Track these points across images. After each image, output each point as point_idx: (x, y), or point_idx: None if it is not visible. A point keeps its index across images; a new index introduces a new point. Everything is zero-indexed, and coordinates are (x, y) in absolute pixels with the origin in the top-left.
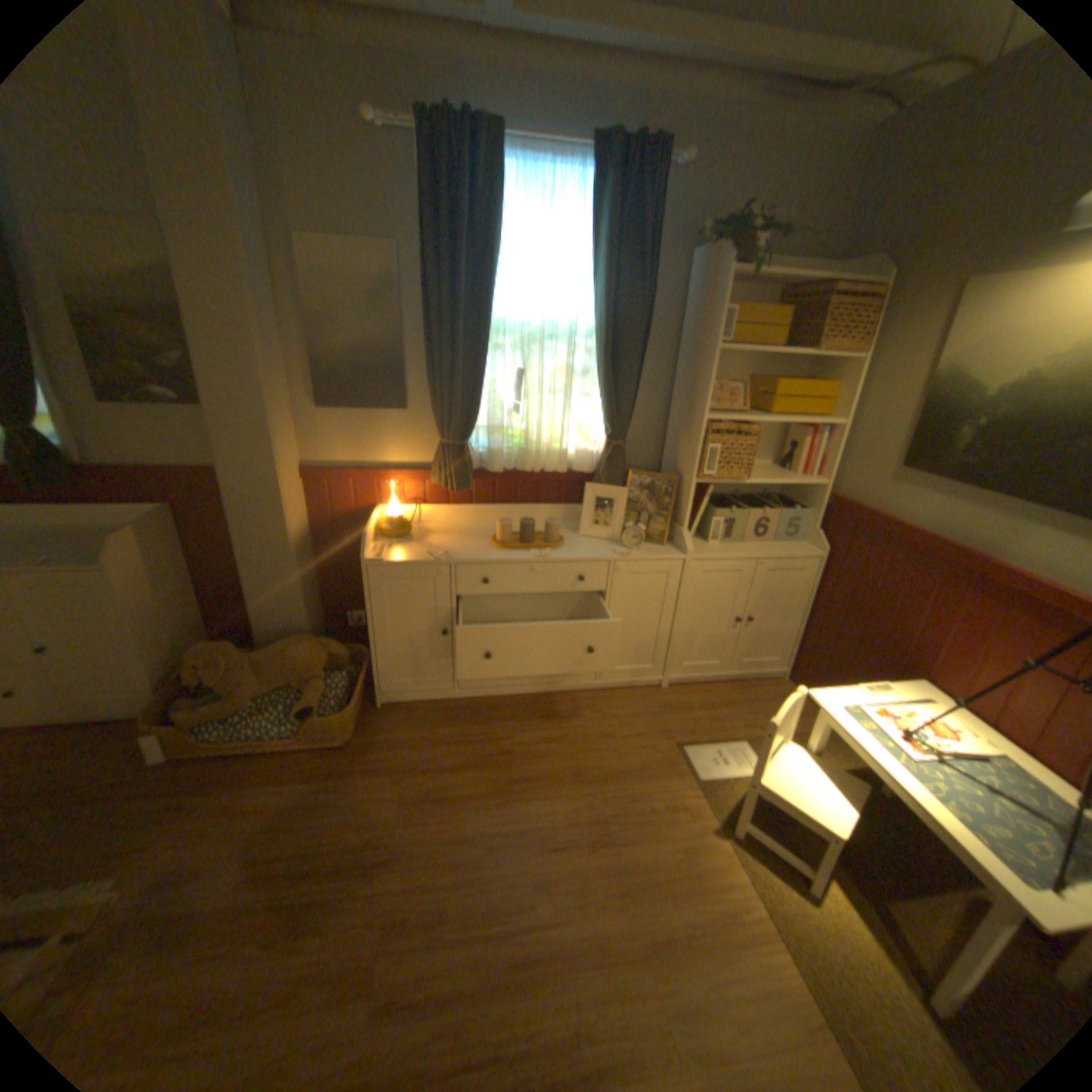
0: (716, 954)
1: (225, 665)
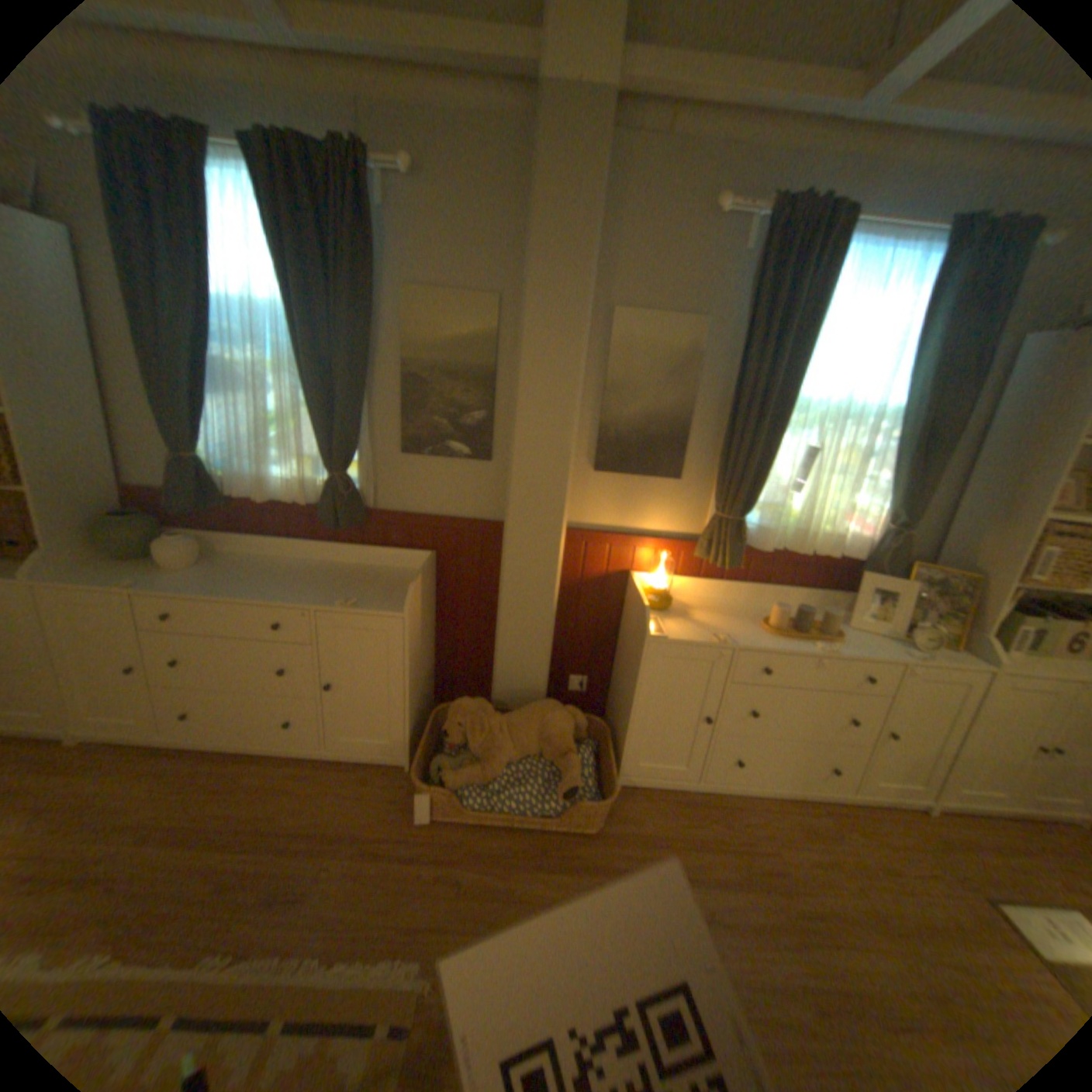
0: None
1: (487, 725)
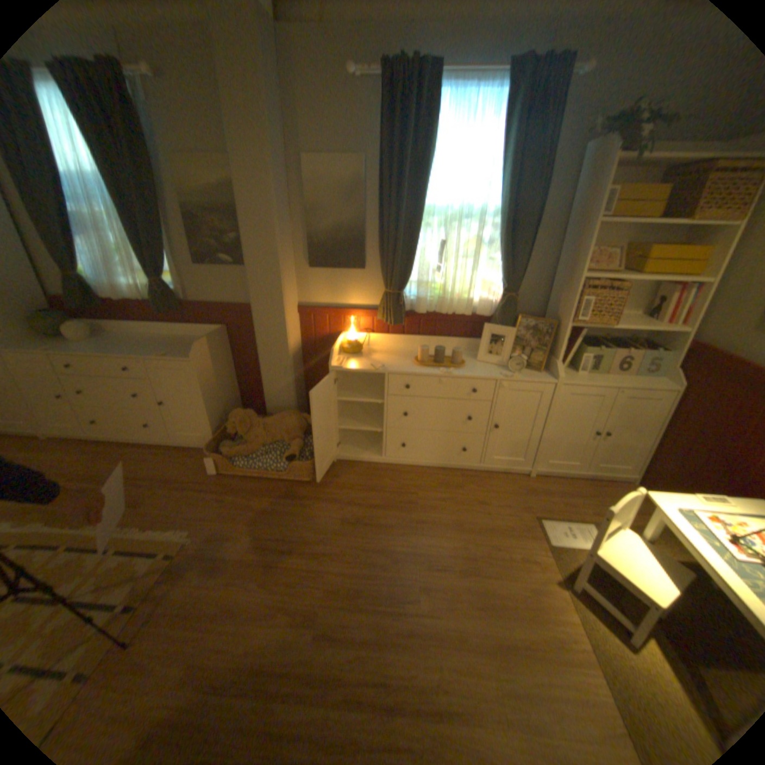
0: (546, 664)
1: (250, 424)
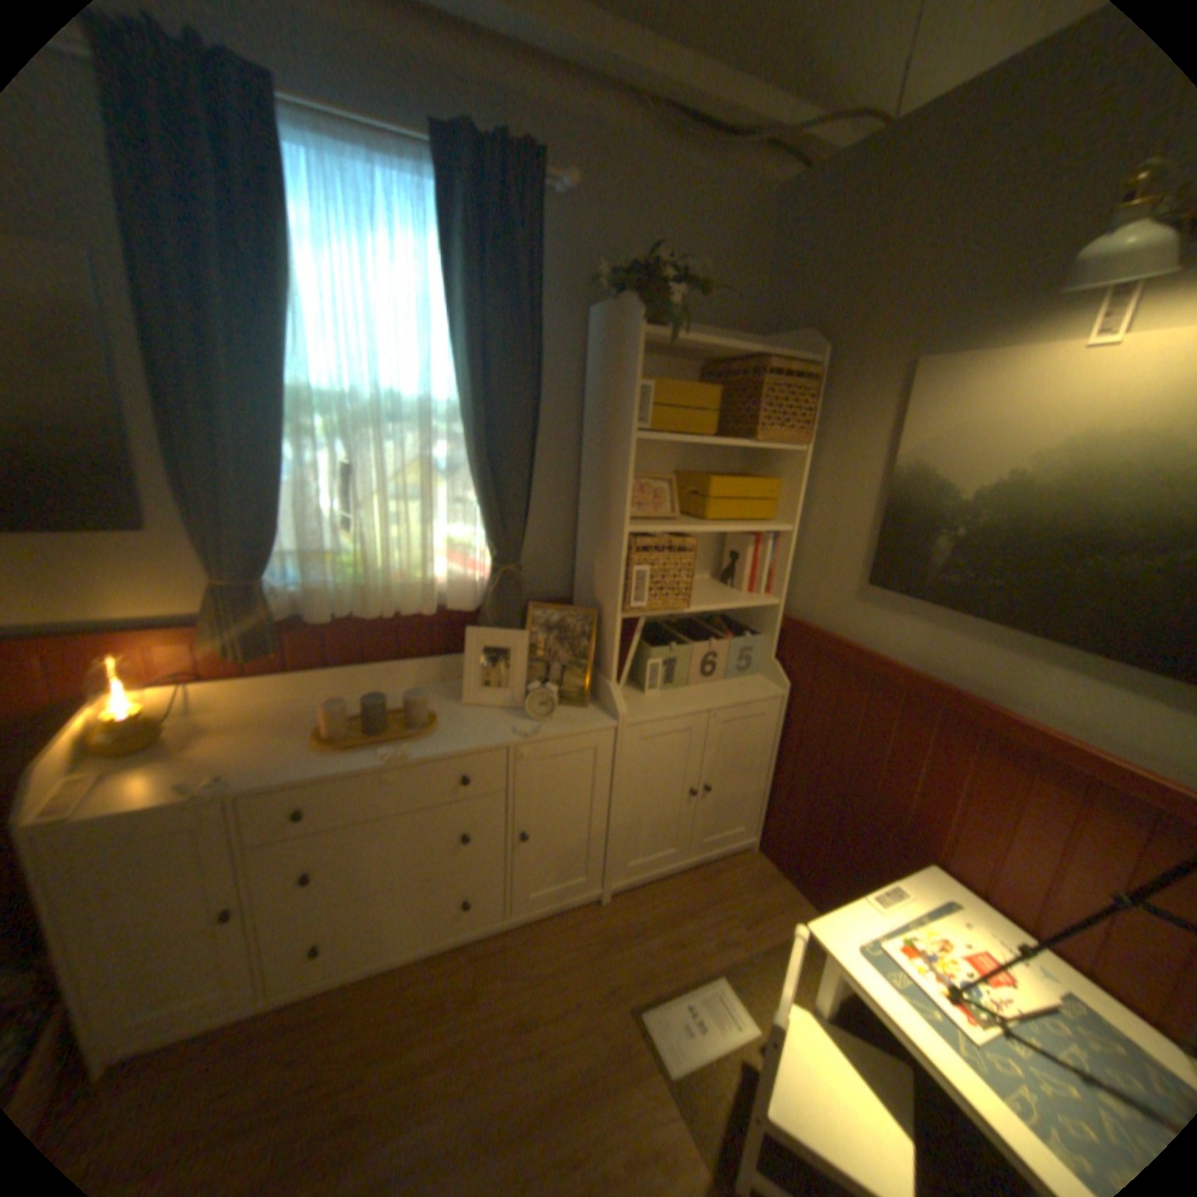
0: None
1: None
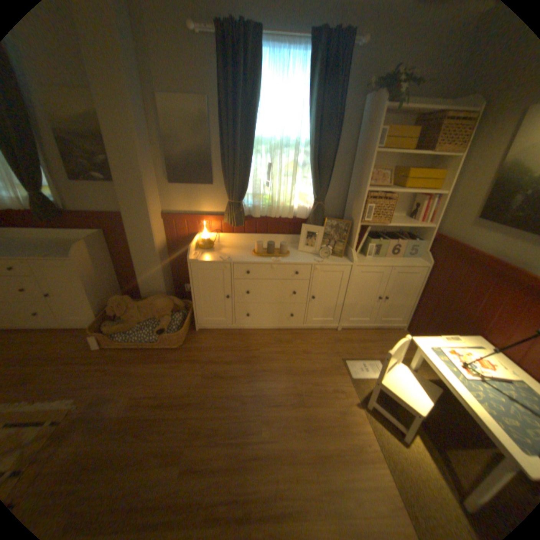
0: (350, 465)
1: (126, 306)
